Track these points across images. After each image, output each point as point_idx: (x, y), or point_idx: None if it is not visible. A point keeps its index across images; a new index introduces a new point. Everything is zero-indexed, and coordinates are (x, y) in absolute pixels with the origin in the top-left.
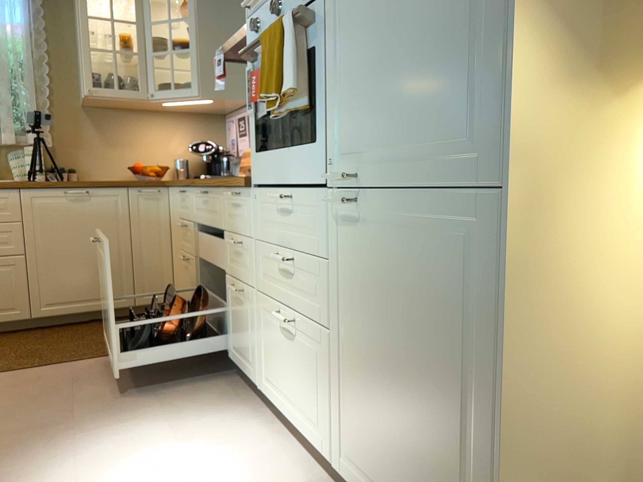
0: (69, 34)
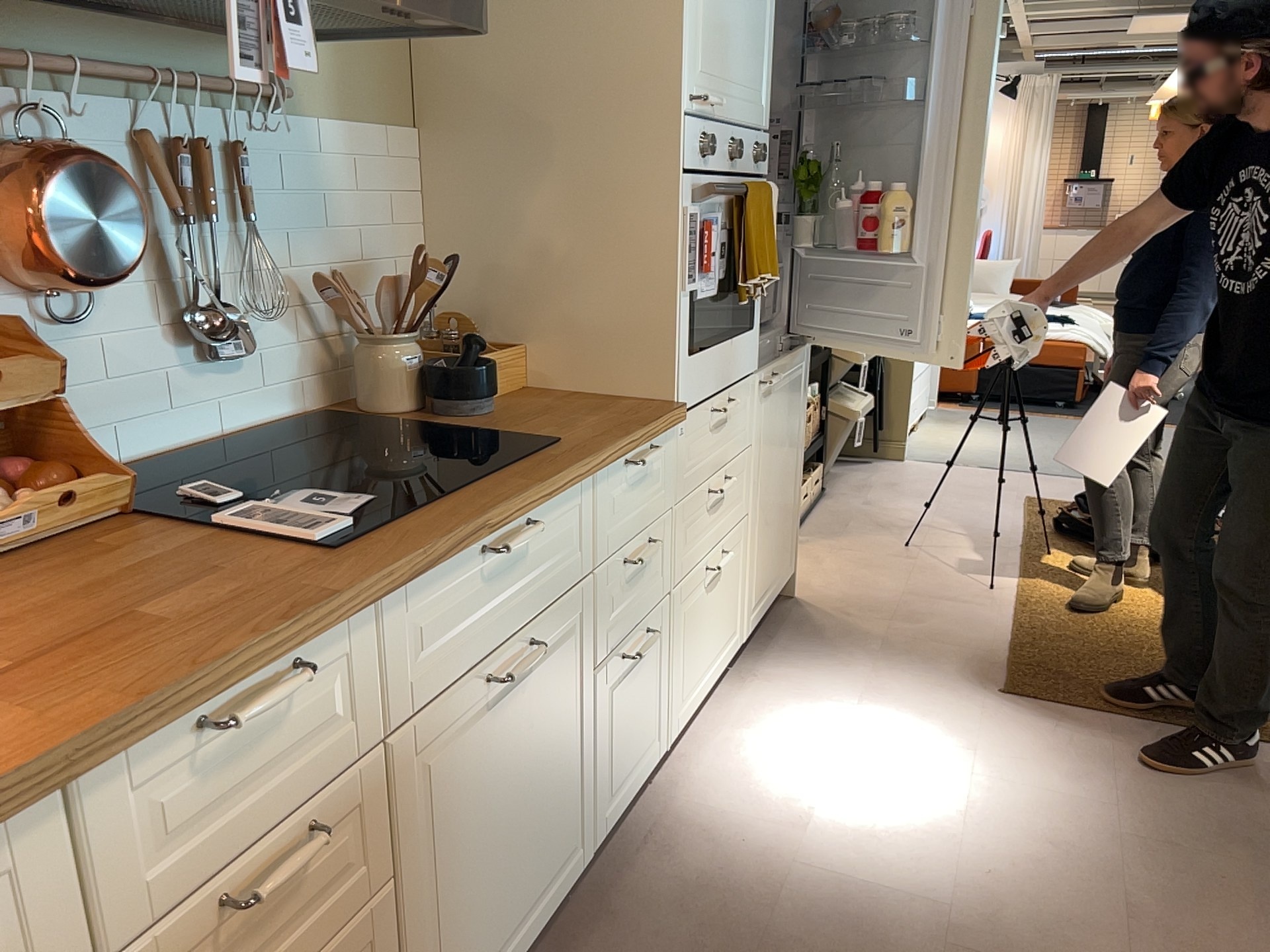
0: None
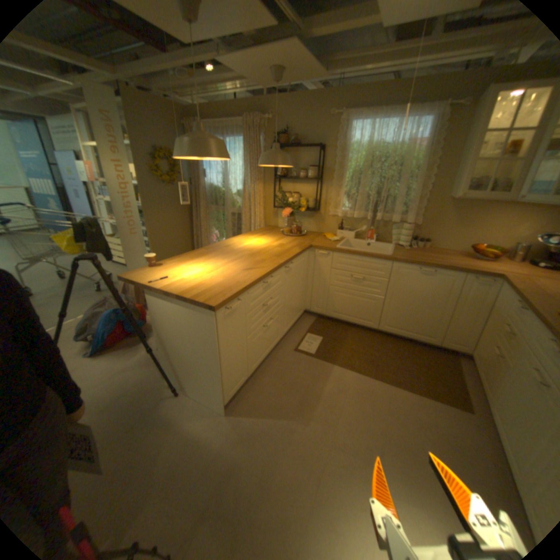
0: (461, 140)
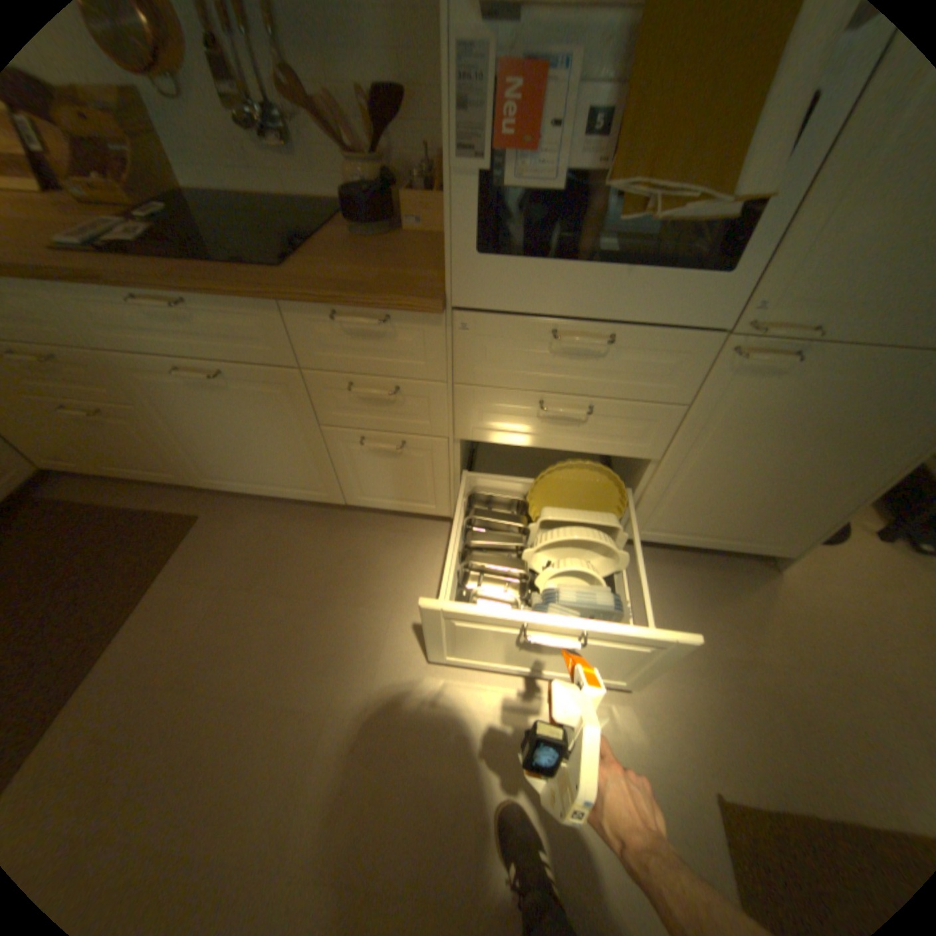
0: None
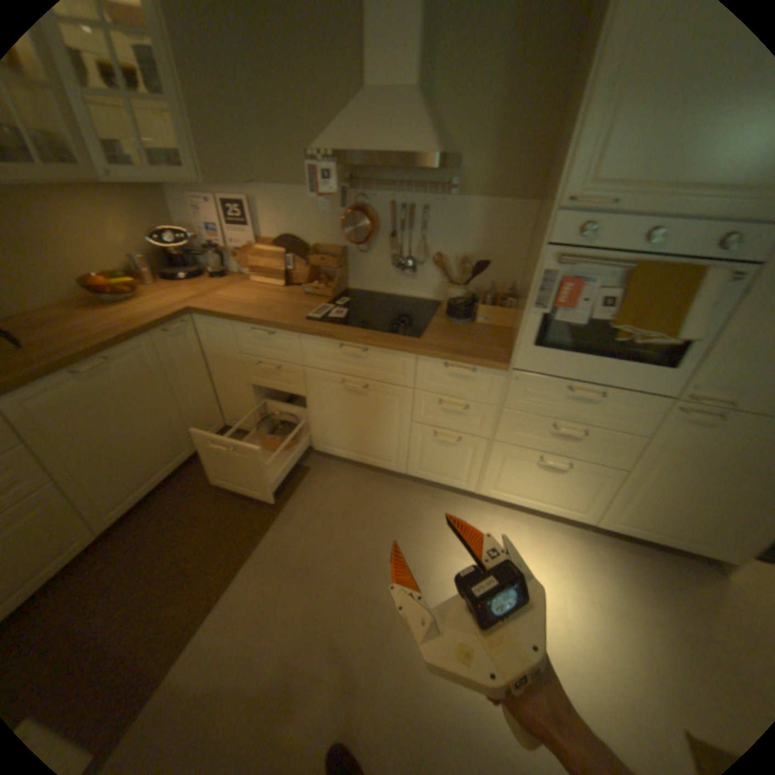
0: None
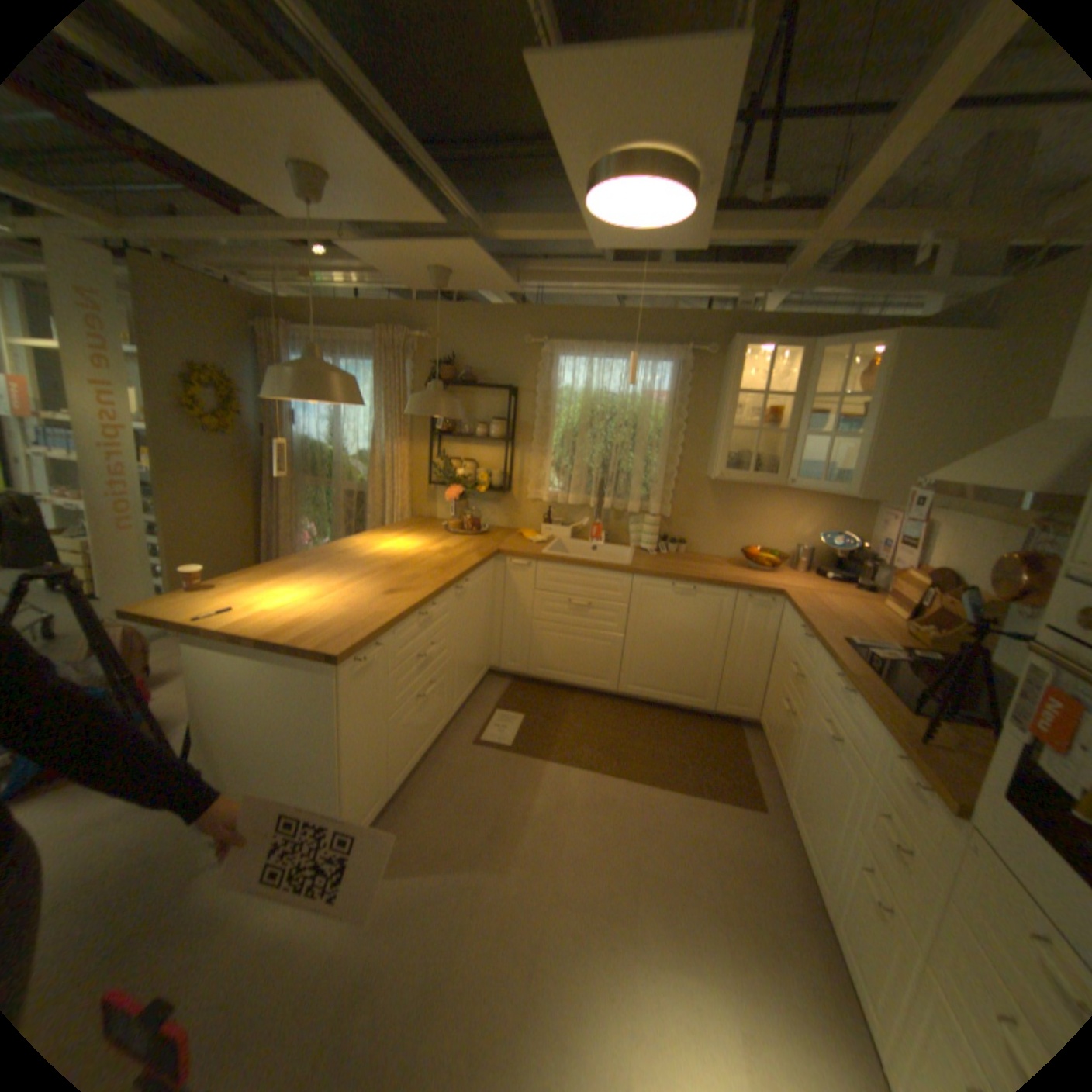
0: (711, 399)
